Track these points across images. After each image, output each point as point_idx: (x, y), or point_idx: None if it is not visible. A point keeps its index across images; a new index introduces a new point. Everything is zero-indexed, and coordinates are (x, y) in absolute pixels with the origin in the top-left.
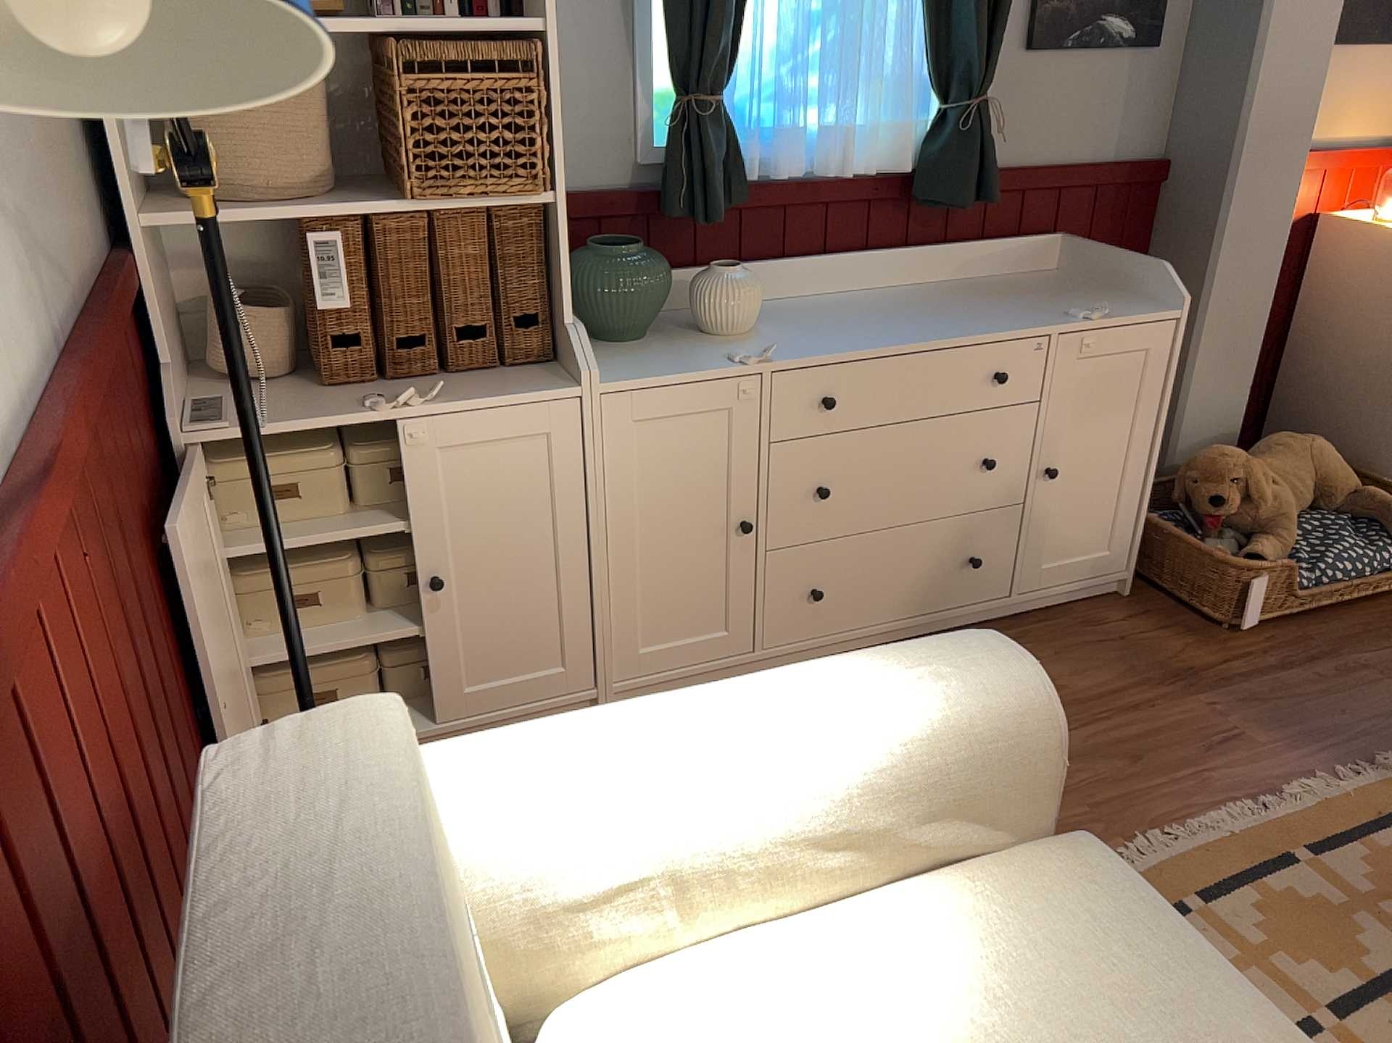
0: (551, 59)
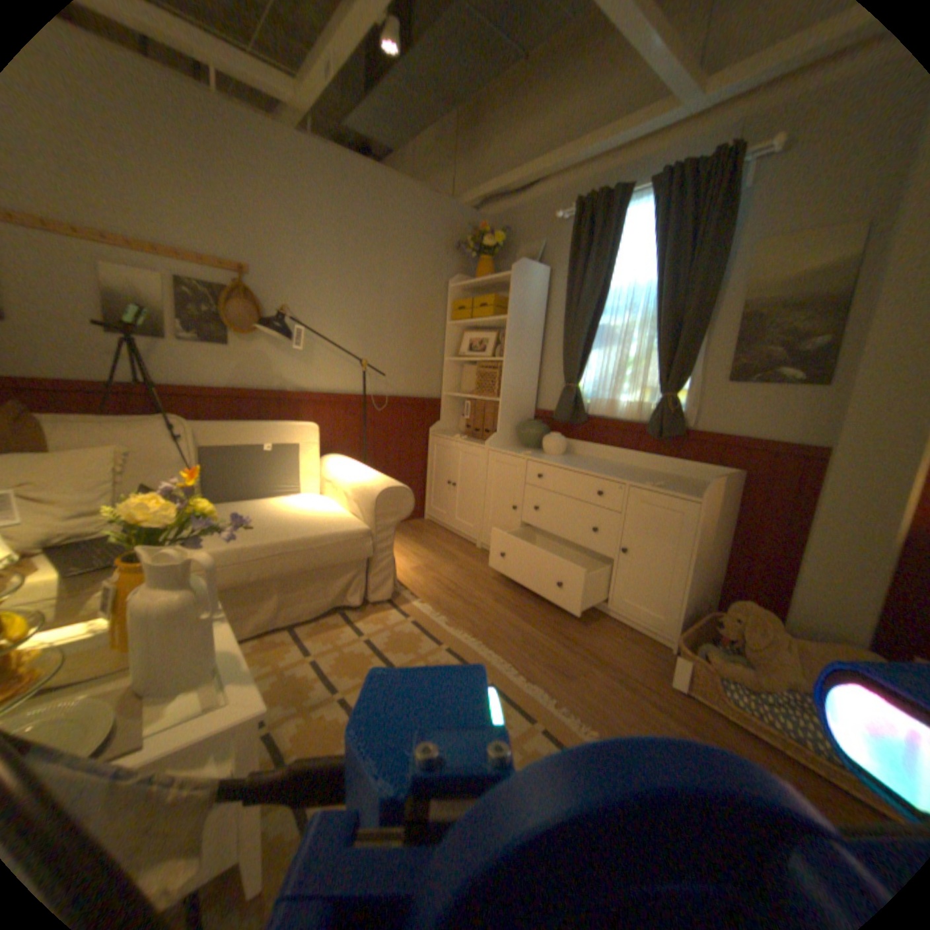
0: (504, 366)
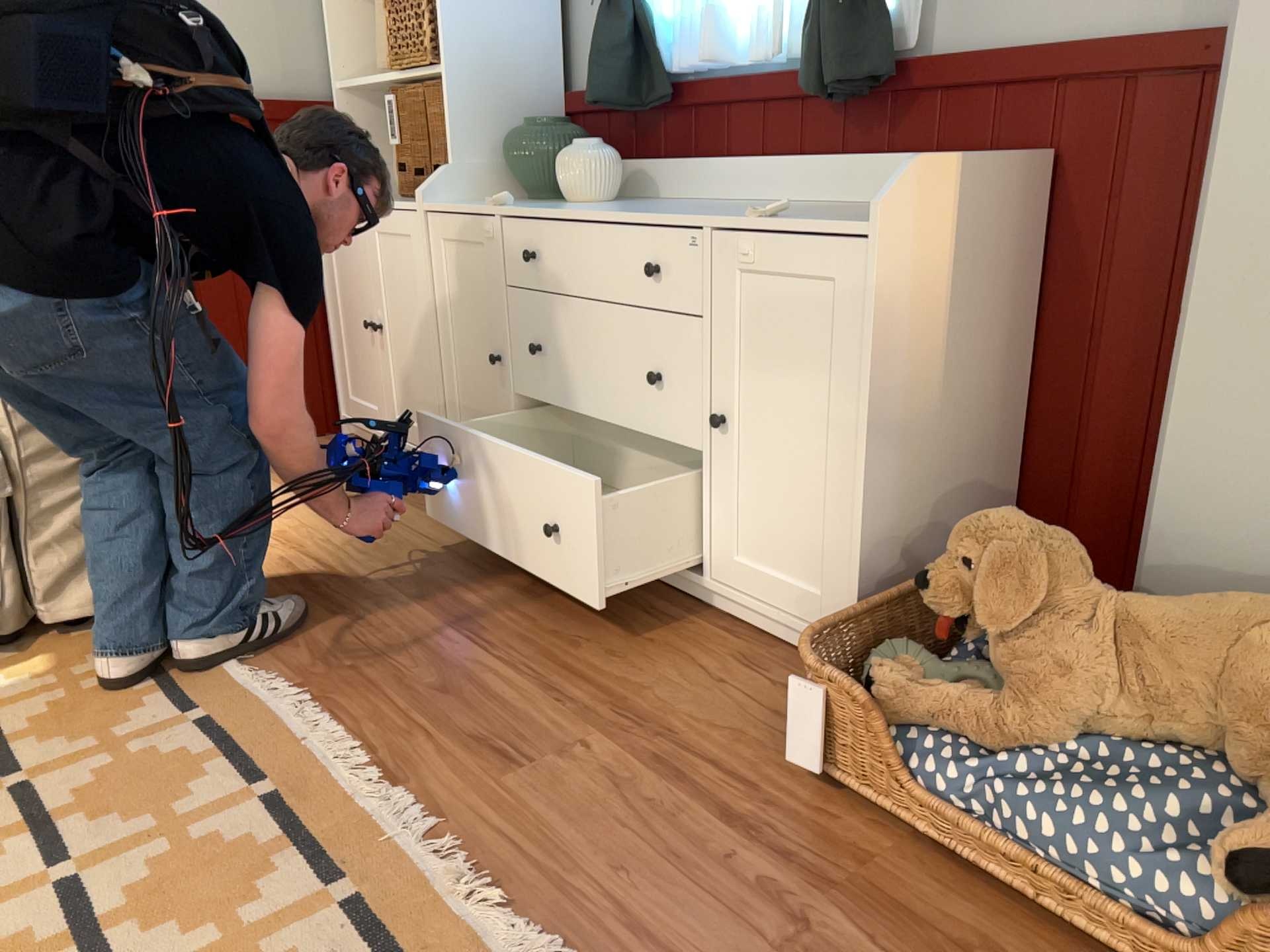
0: None
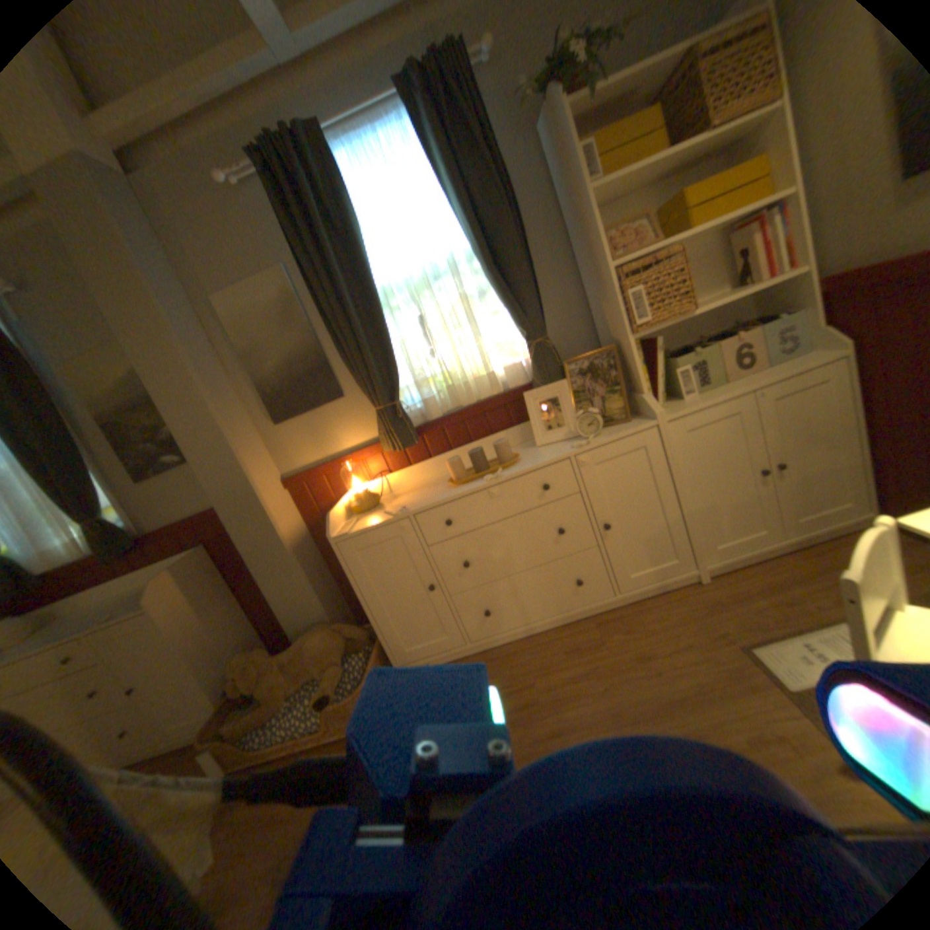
0: None
